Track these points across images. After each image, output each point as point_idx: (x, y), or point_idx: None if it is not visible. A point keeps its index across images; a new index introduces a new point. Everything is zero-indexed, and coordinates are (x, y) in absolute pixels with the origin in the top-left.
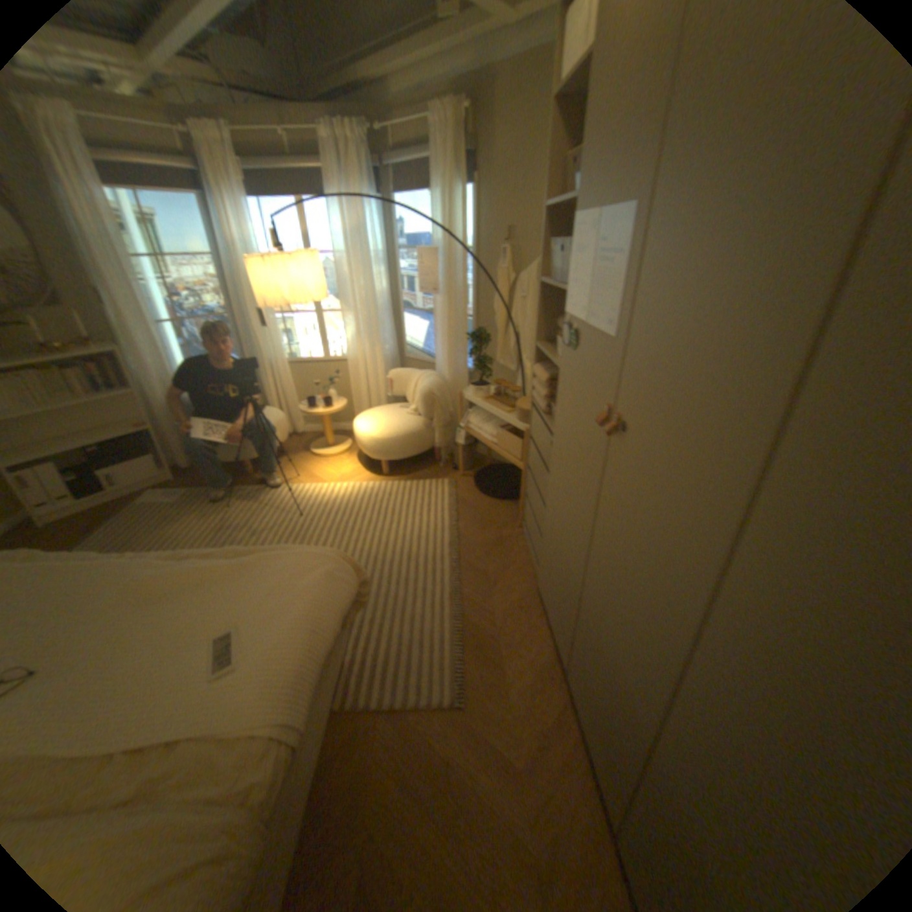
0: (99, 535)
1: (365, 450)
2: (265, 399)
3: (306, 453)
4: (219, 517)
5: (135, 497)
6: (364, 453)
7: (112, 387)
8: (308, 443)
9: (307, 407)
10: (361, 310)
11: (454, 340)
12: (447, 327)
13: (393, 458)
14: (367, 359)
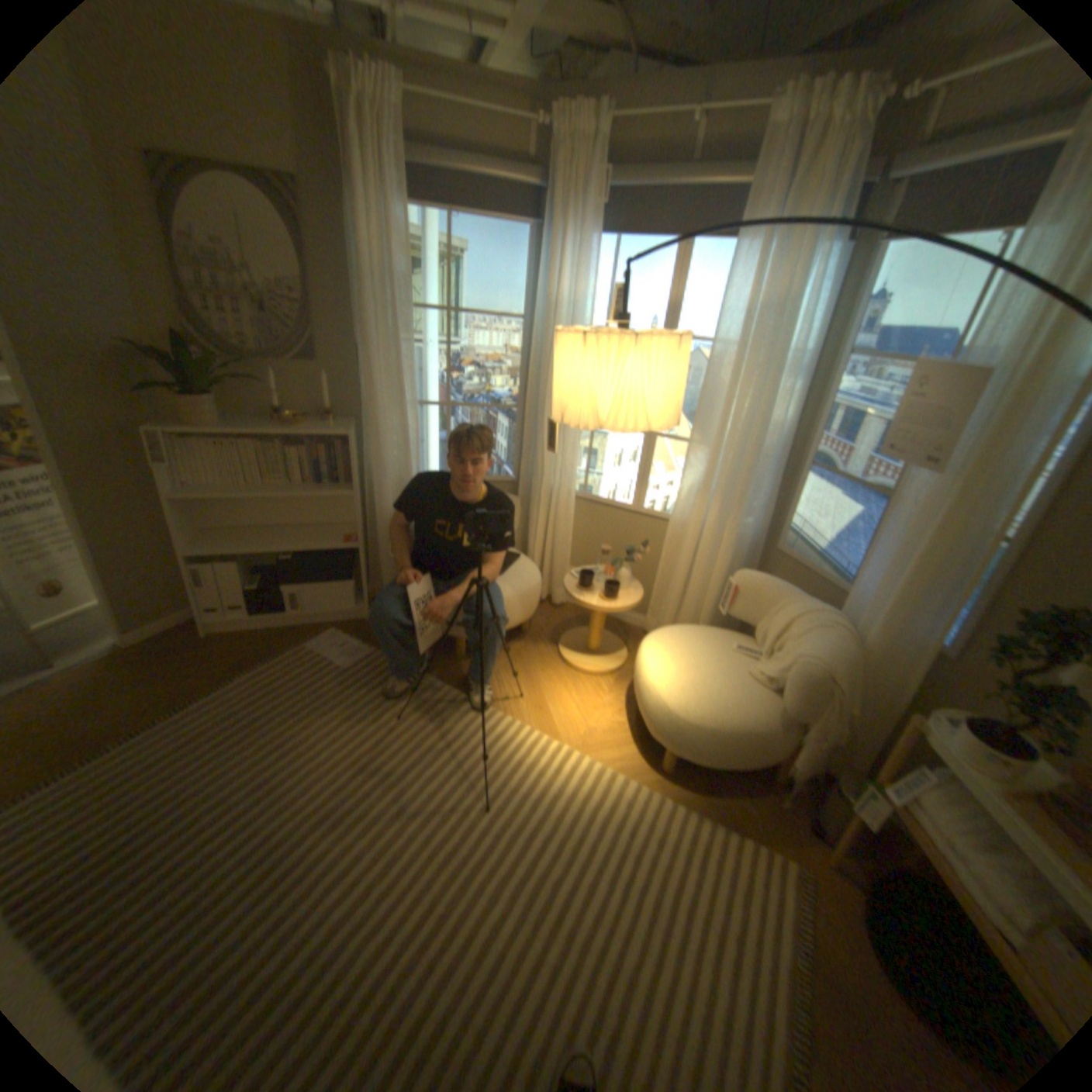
0: (239, 688)
1: (646, 716)
2: (528, 539)
3: (554, 647)
4: (379, 736)
5: (316, 633)
6: (643, 717)
7: (339, 481)
8: (563, 626)
9: (579, 585)
10: (728, 448)
11: (936, 578)
12: (932, 547)
13: (695, 762)
14: (705, 531)
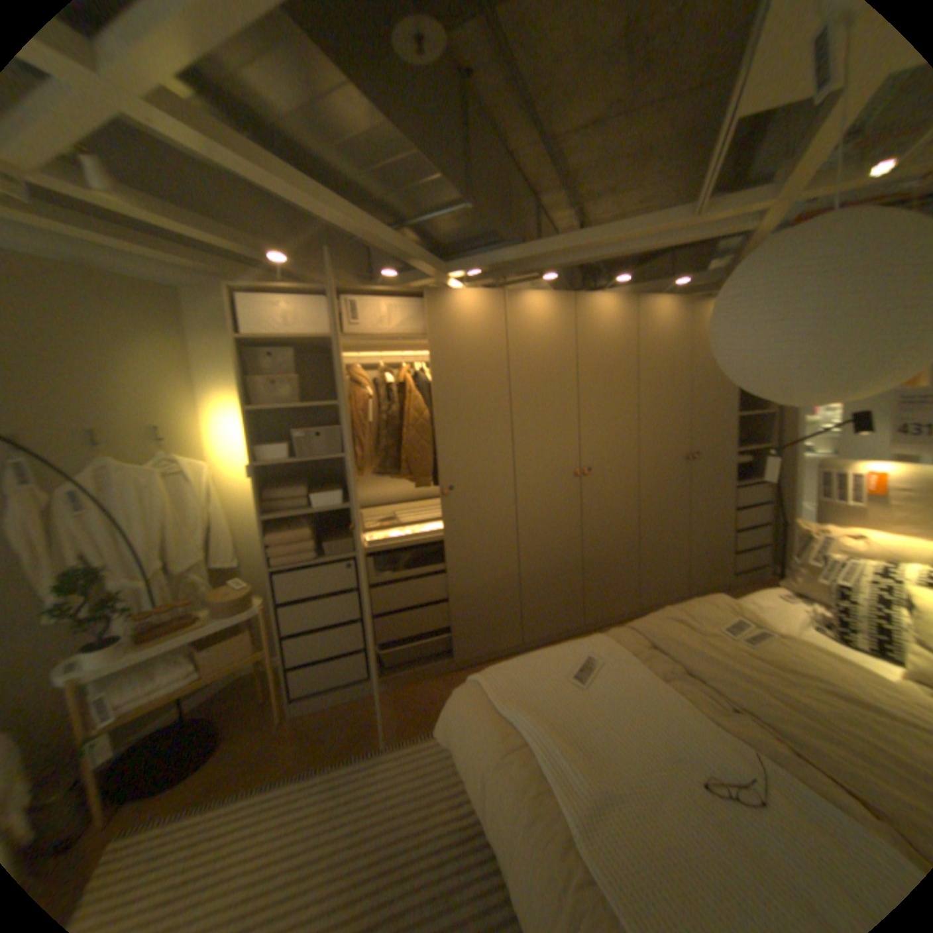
0: None
1: None
2: None
3: None
4: None
5: None
6: None
7: None
8: None
9: None
10: None
11: None
12: None
13: None
14: None
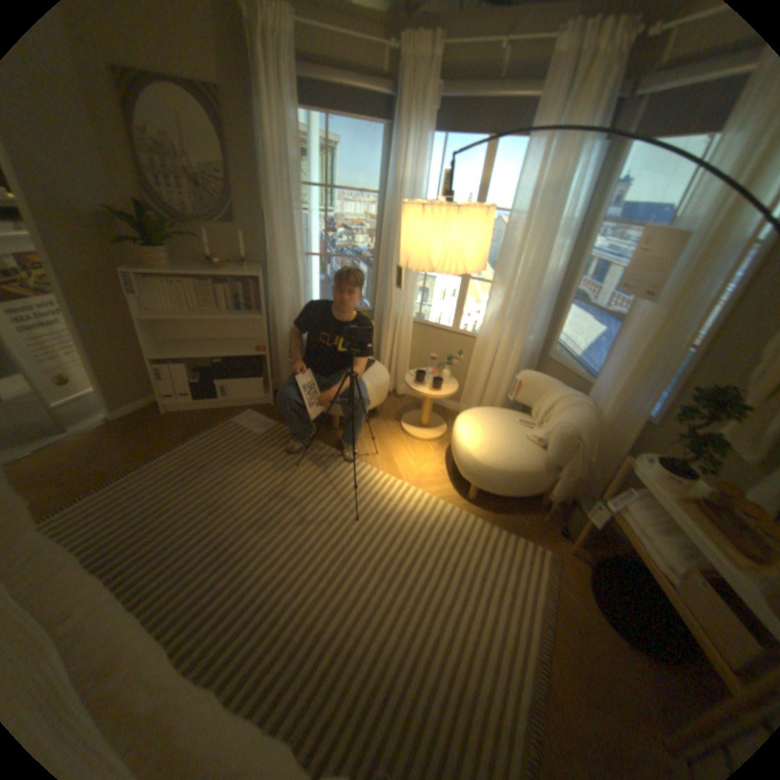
0: (190, 447)
1: (458, 463)
2: (379, 351)
3: (397, 423)
4: (284, 477)
5: (238, 413)
6: (456, 464)
7: (251, 309)
8: (403, 410)
9: (415, 381)
10: (518, 287)
11: (648, 372)
12: (646, 352)
13: (489, 491)
14: (500, 345)
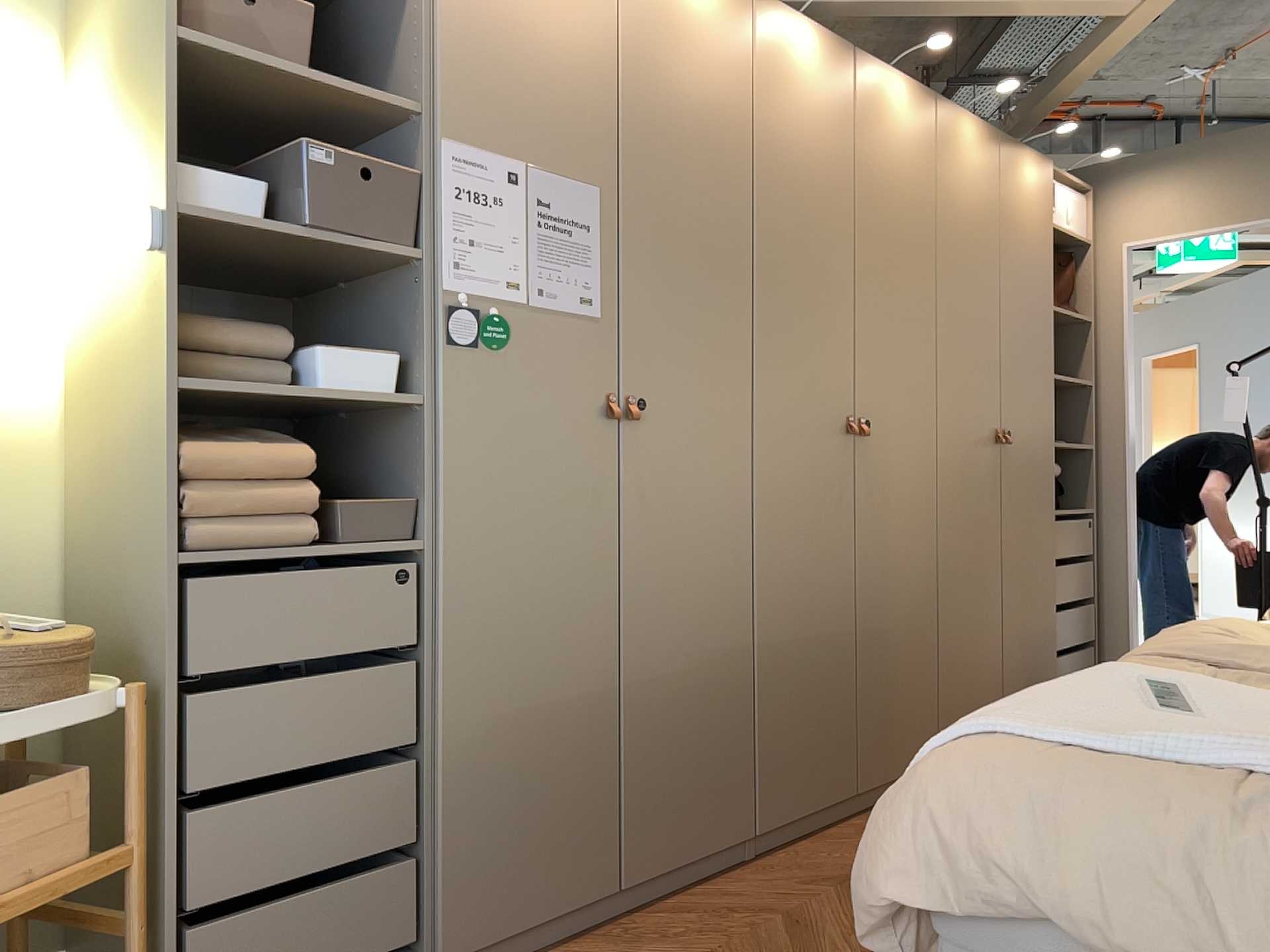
0: None
1: None
2: None
3: None
4: None
5: None
6: None
7: None
8: None
9: None
10: None
11: None
12: None
13: None
14: None
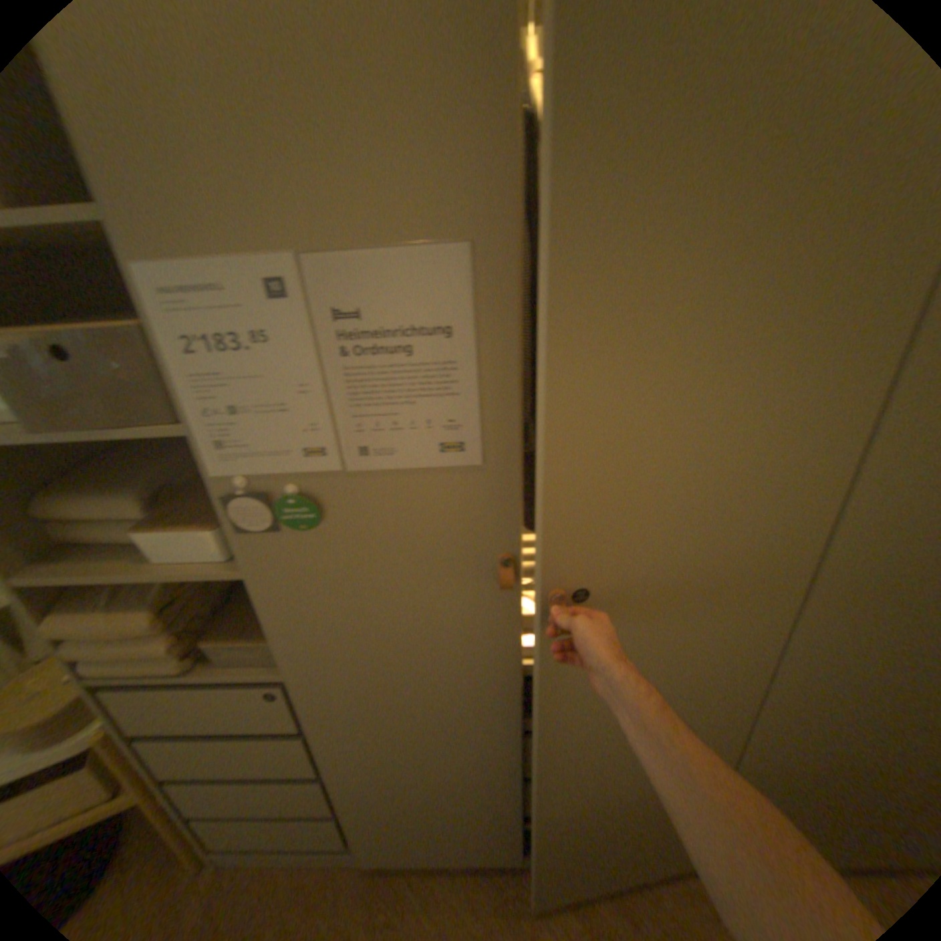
0: None
1: None
2: None
3: None
4: None
5: None
6: None
7: None
8: None
9: None
10: None
11: None
12: None
13: None
14: None
